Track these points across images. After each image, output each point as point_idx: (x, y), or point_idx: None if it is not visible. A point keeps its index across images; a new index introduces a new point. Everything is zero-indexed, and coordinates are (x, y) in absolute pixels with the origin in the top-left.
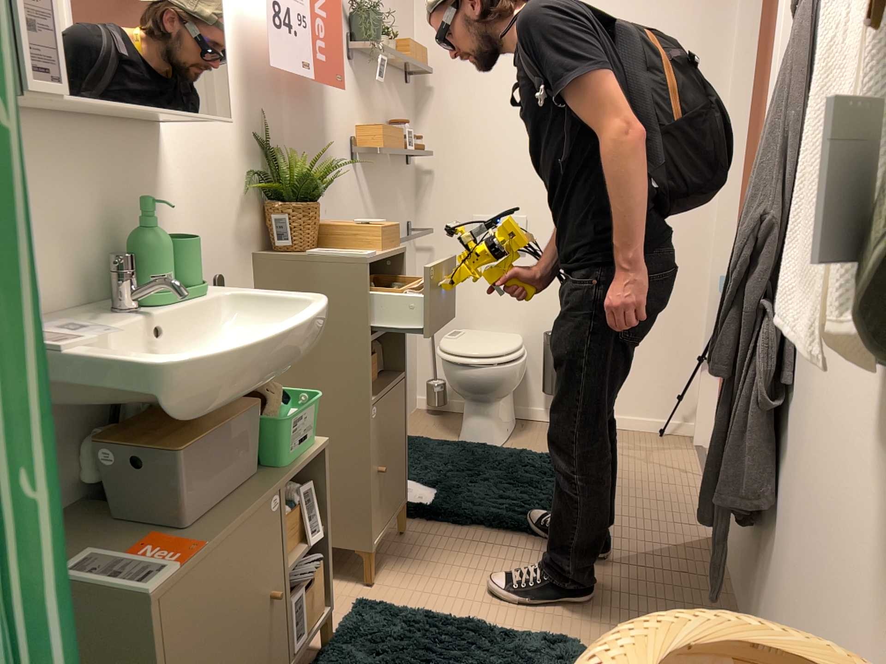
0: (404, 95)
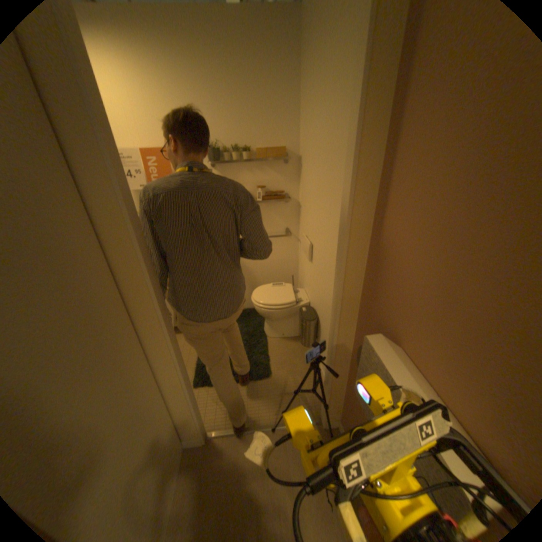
0: (281, 169)
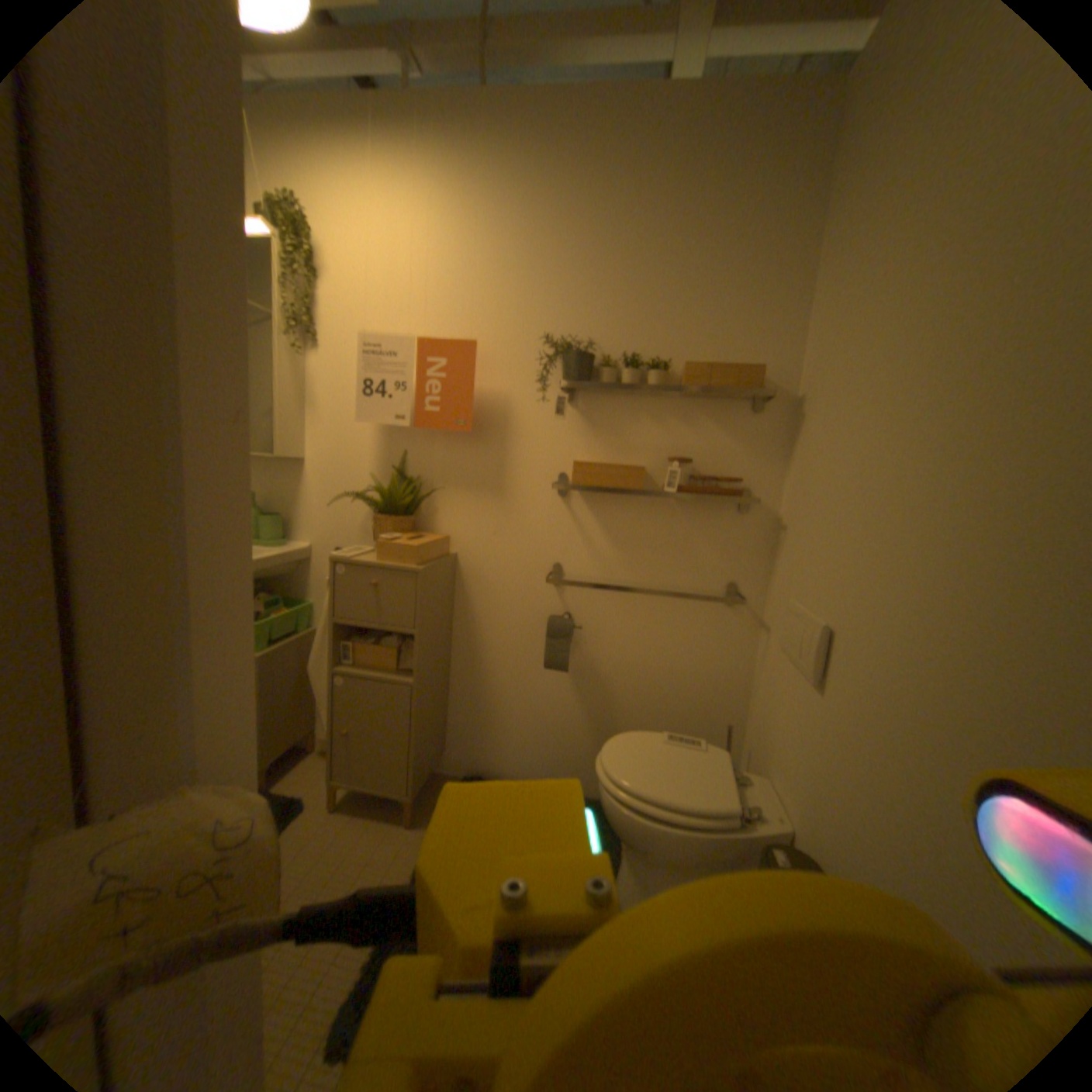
0: (743, 420)
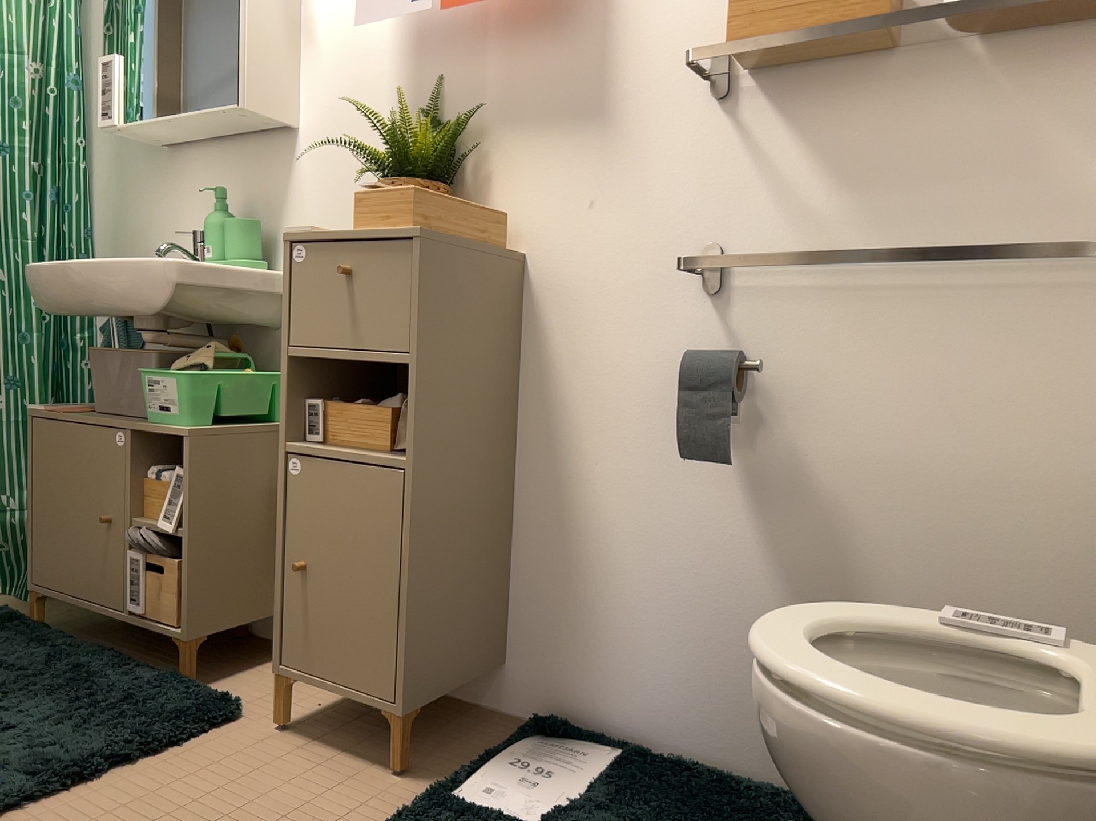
0: None
